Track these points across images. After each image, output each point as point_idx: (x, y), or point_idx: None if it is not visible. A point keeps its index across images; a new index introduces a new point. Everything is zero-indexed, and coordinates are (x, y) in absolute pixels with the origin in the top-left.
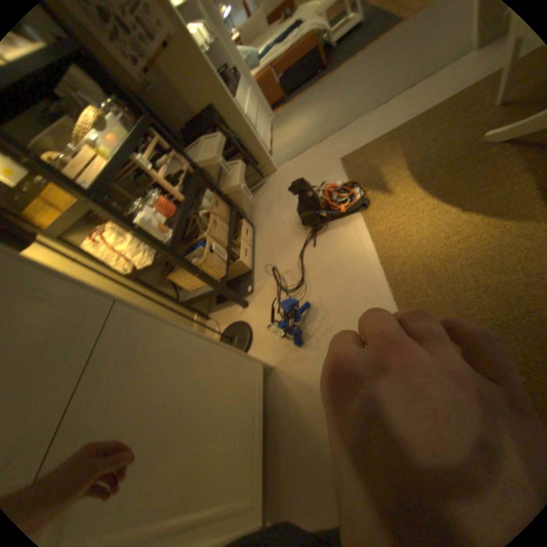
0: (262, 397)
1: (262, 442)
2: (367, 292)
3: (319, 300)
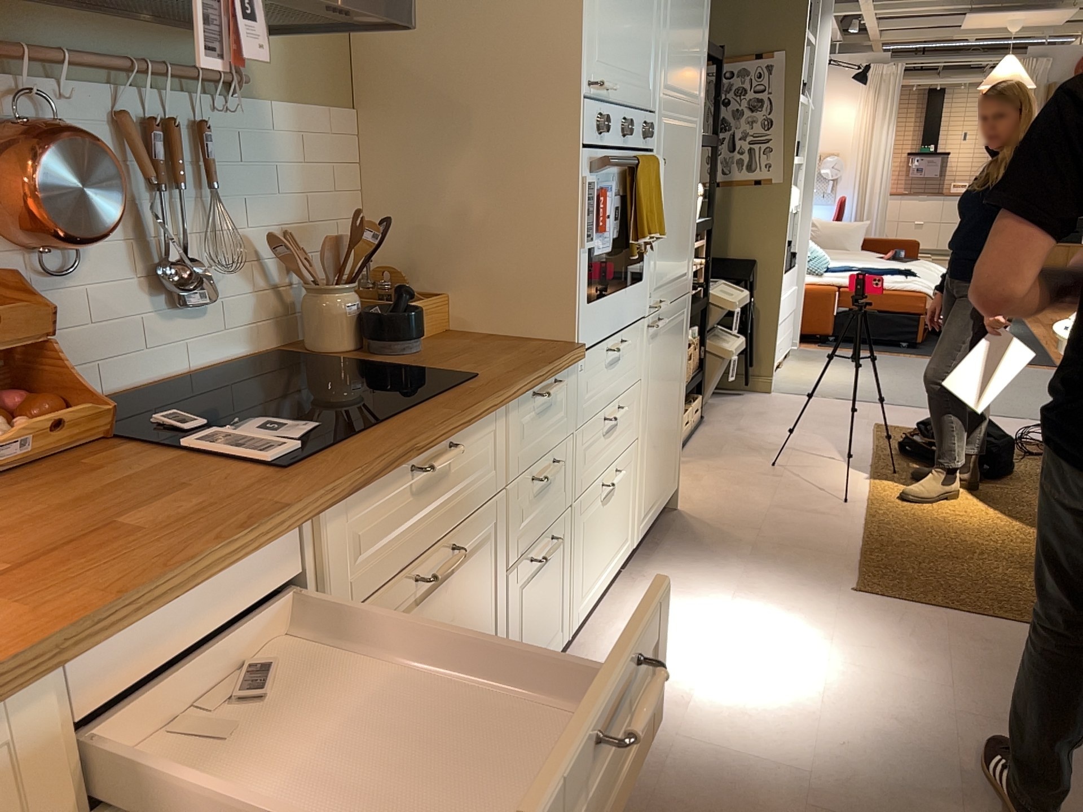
0: (667, 502)
1: (654, 520)
2: (835, 509)
3: (770, 495)
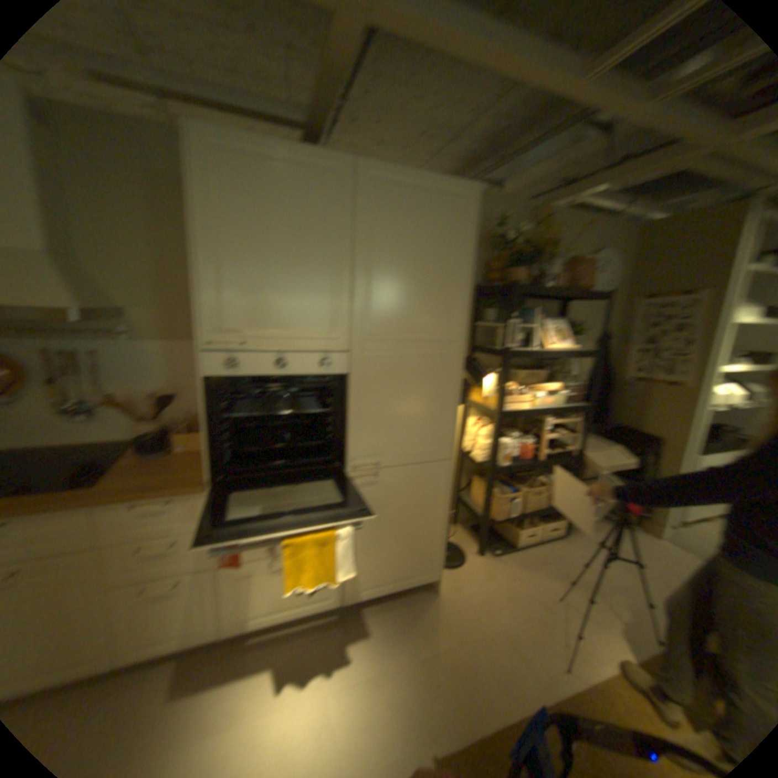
0: (416, 586)
1: (387, 593)
2: (550, 675)
3: (518, 625)
